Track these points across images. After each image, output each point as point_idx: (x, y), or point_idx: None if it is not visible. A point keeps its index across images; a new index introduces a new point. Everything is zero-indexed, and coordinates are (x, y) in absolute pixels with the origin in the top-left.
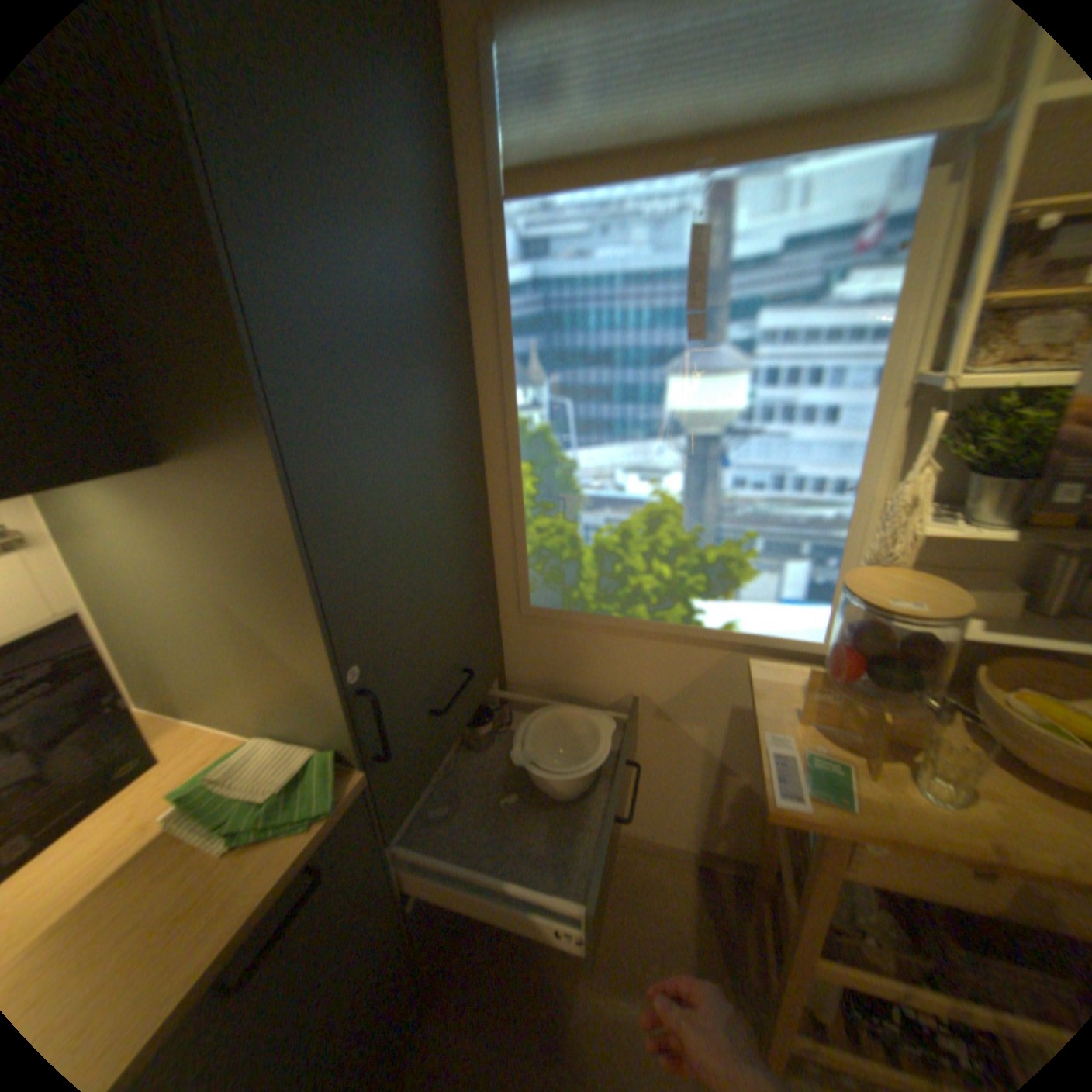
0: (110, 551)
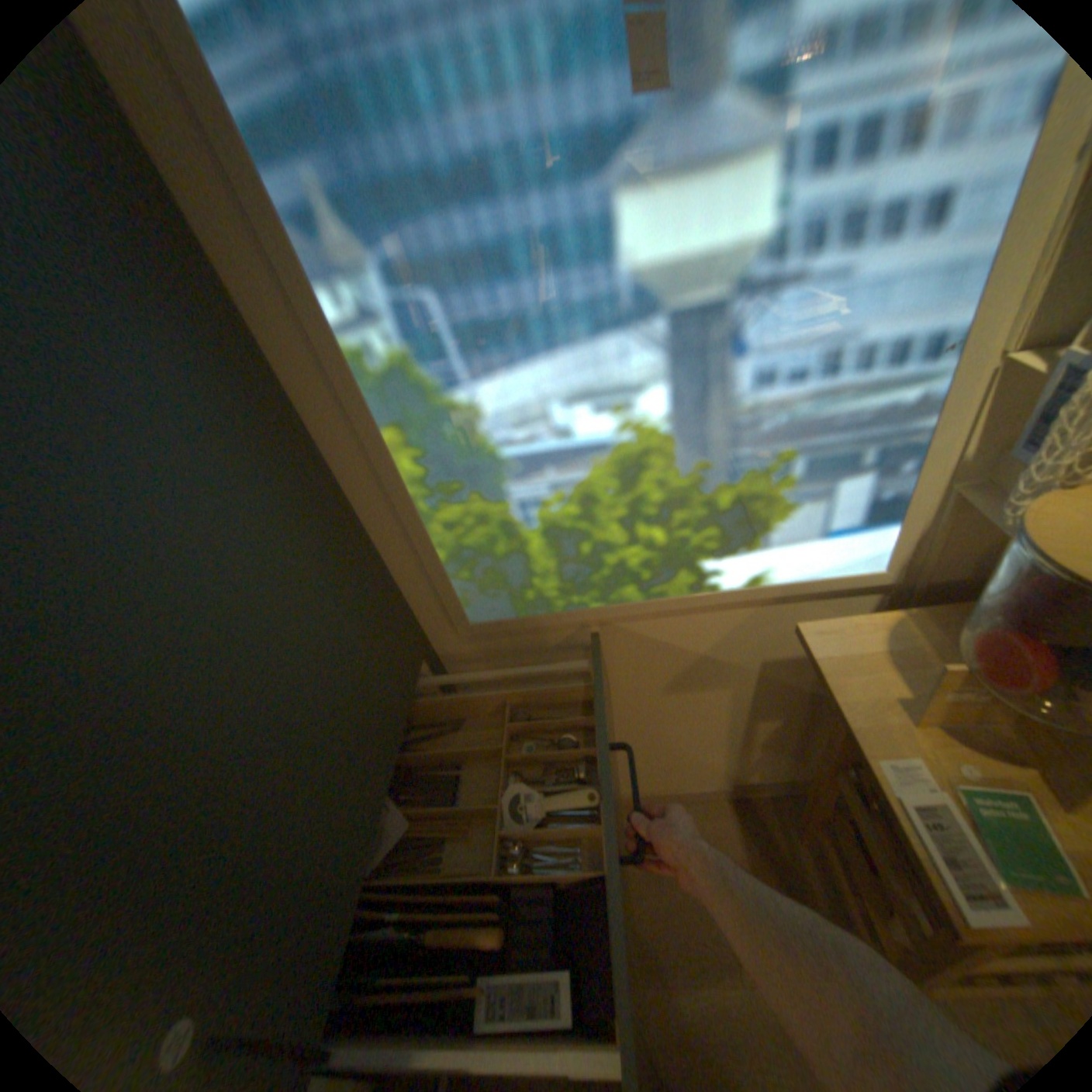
0: None
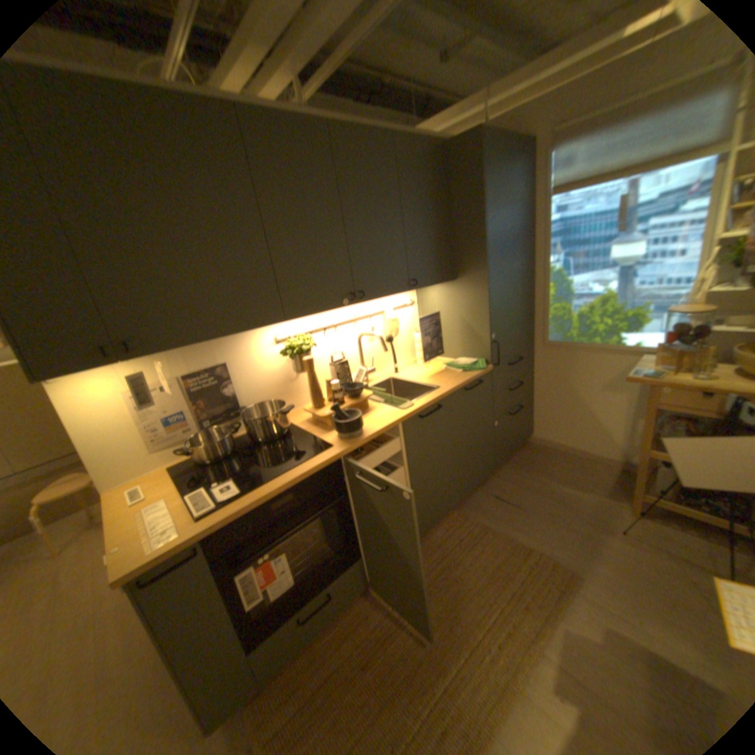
0: (432, 305)
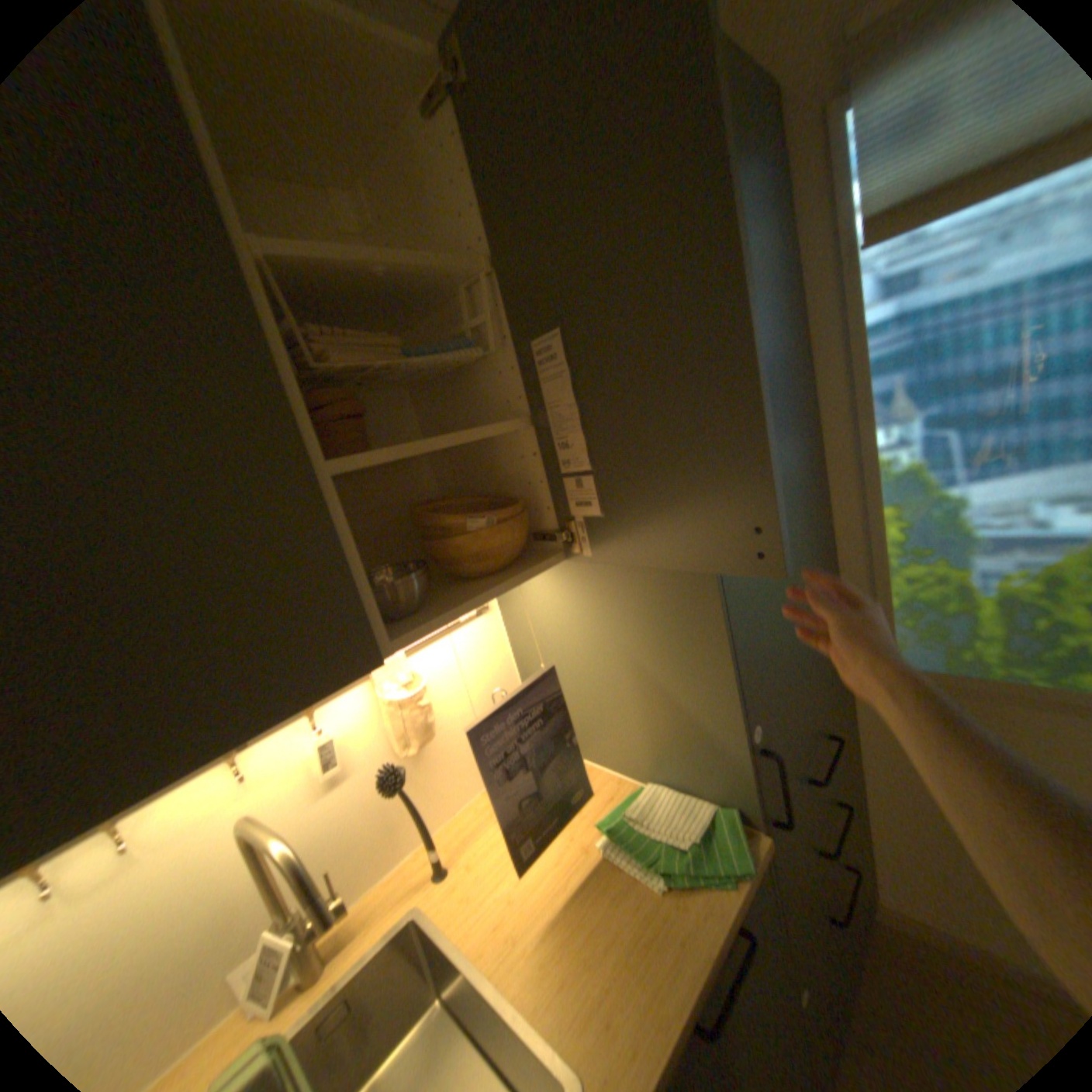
0: (541, 614)
